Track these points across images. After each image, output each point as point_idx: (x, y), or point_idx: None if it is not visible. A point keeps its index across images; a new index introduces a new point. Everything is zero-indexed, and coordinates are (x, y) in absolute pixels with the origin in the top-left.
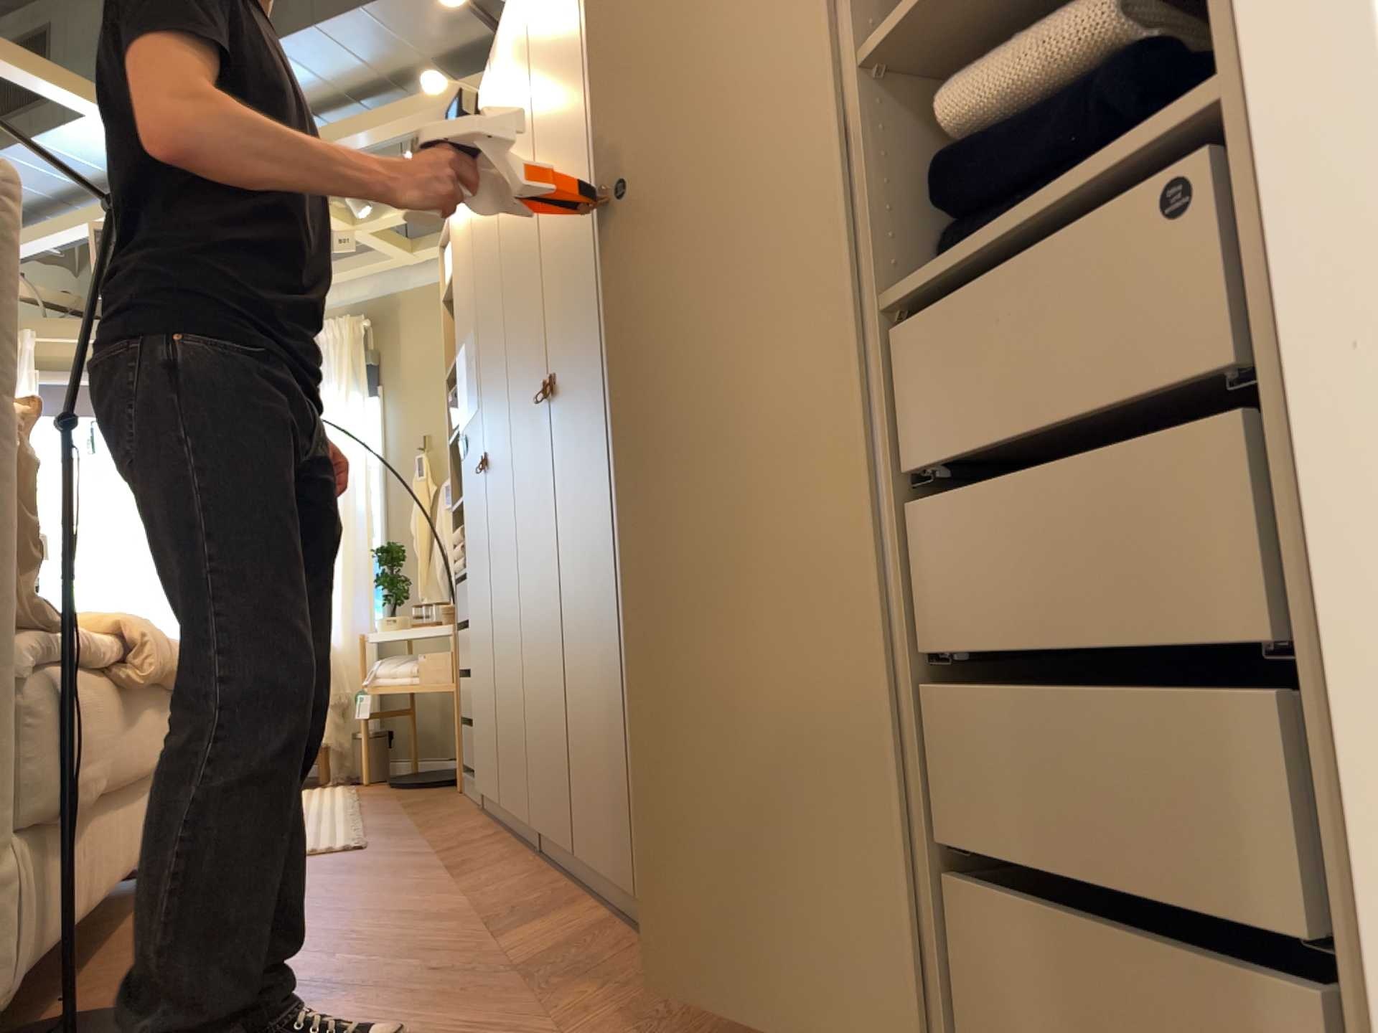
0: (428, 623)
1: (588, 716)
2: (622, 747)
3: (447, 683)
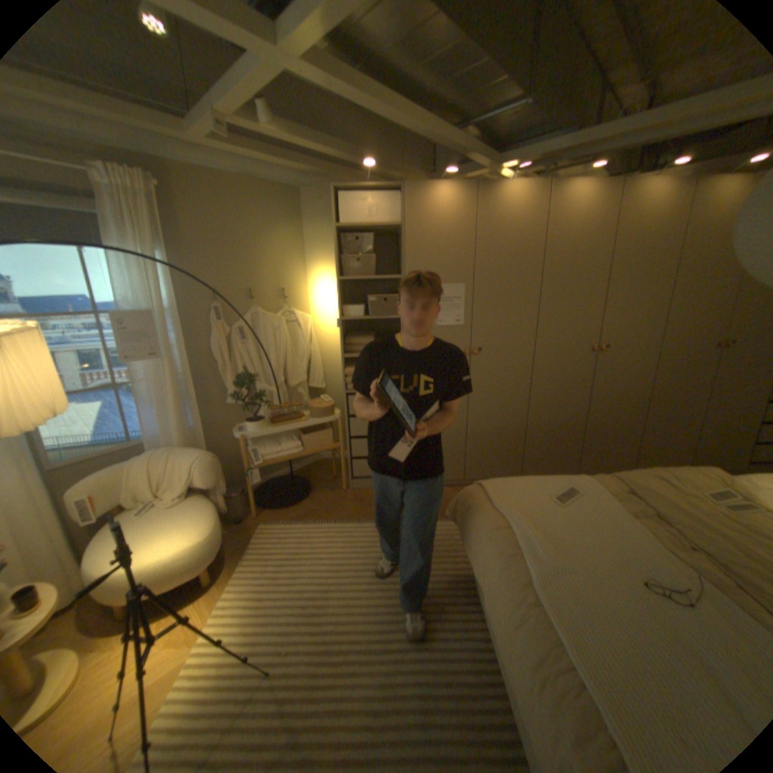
0: (286, 420)
1: (602, 443)
2: (633, 448)
3: (328, 448)
